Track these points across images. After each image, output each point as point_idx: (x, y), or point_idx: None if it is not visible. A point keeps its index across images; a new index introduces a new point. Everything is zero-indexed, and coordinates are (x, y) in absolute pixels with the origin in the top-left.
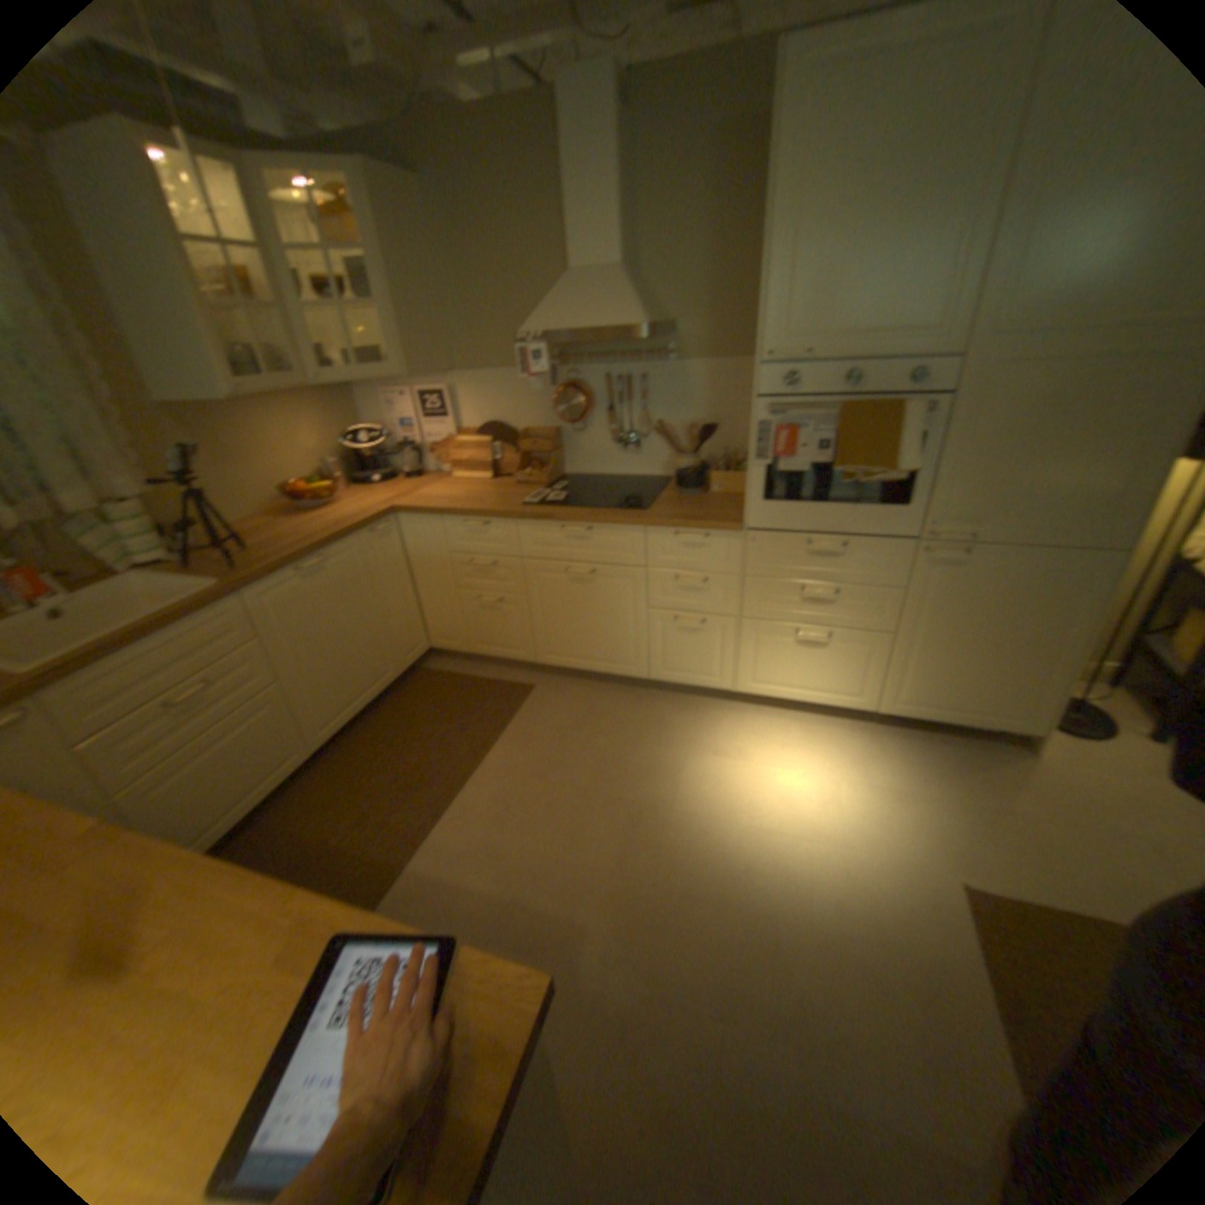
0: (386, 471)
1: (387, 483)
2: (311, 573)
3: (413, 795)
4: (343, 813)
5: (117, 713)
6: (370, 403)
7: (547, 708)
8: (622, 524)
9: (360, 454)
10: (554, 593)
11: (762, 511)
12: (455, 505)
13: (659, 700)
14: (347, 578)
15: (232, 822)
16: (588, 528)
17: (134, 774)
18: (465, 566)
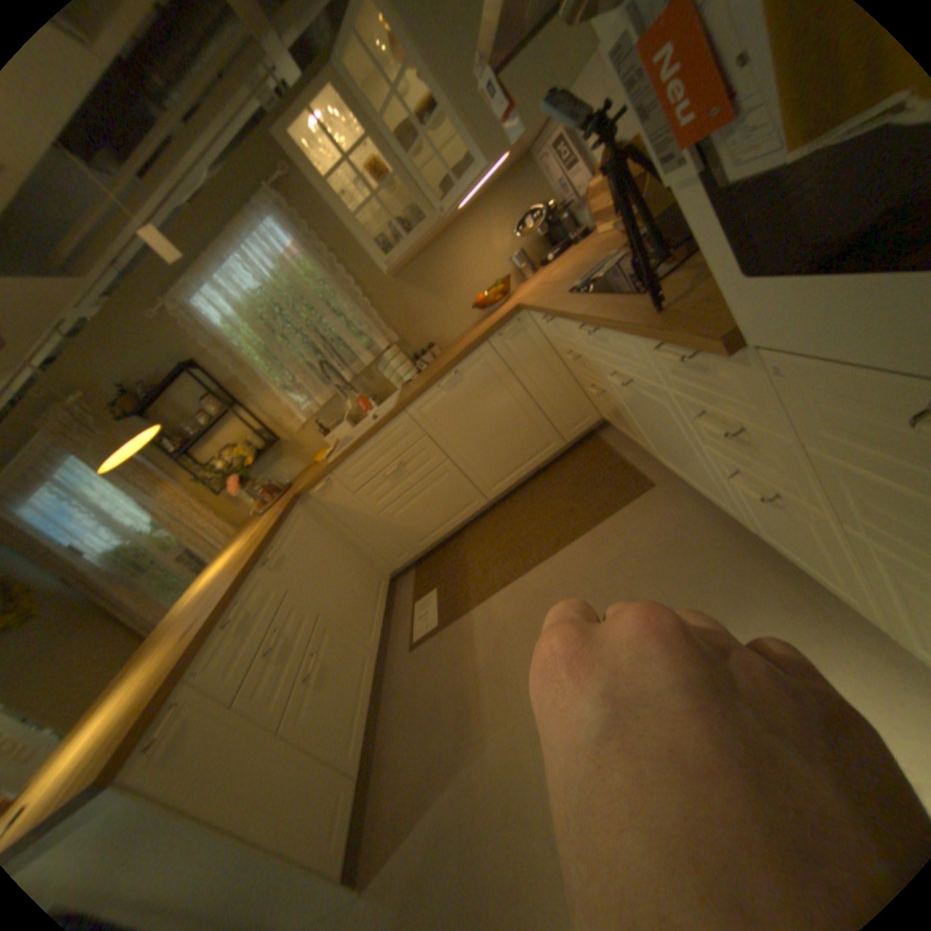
0: (564, 242)
1: (558, 258)
2: (452, 385)
3: (511, 557)
4: (484, 549)
5: (365, 479)
6: (548, 169)
7: (641, 519)
8: (609, 326)
9: (545, 232)
10: (627, 395)
11: (759, 303)
12: (540, 298)
13: (775, 571)
14: (485, 381)
15: (442, 532)
16: (596, 327)
17: (382, 505)
18: (574, 355)
